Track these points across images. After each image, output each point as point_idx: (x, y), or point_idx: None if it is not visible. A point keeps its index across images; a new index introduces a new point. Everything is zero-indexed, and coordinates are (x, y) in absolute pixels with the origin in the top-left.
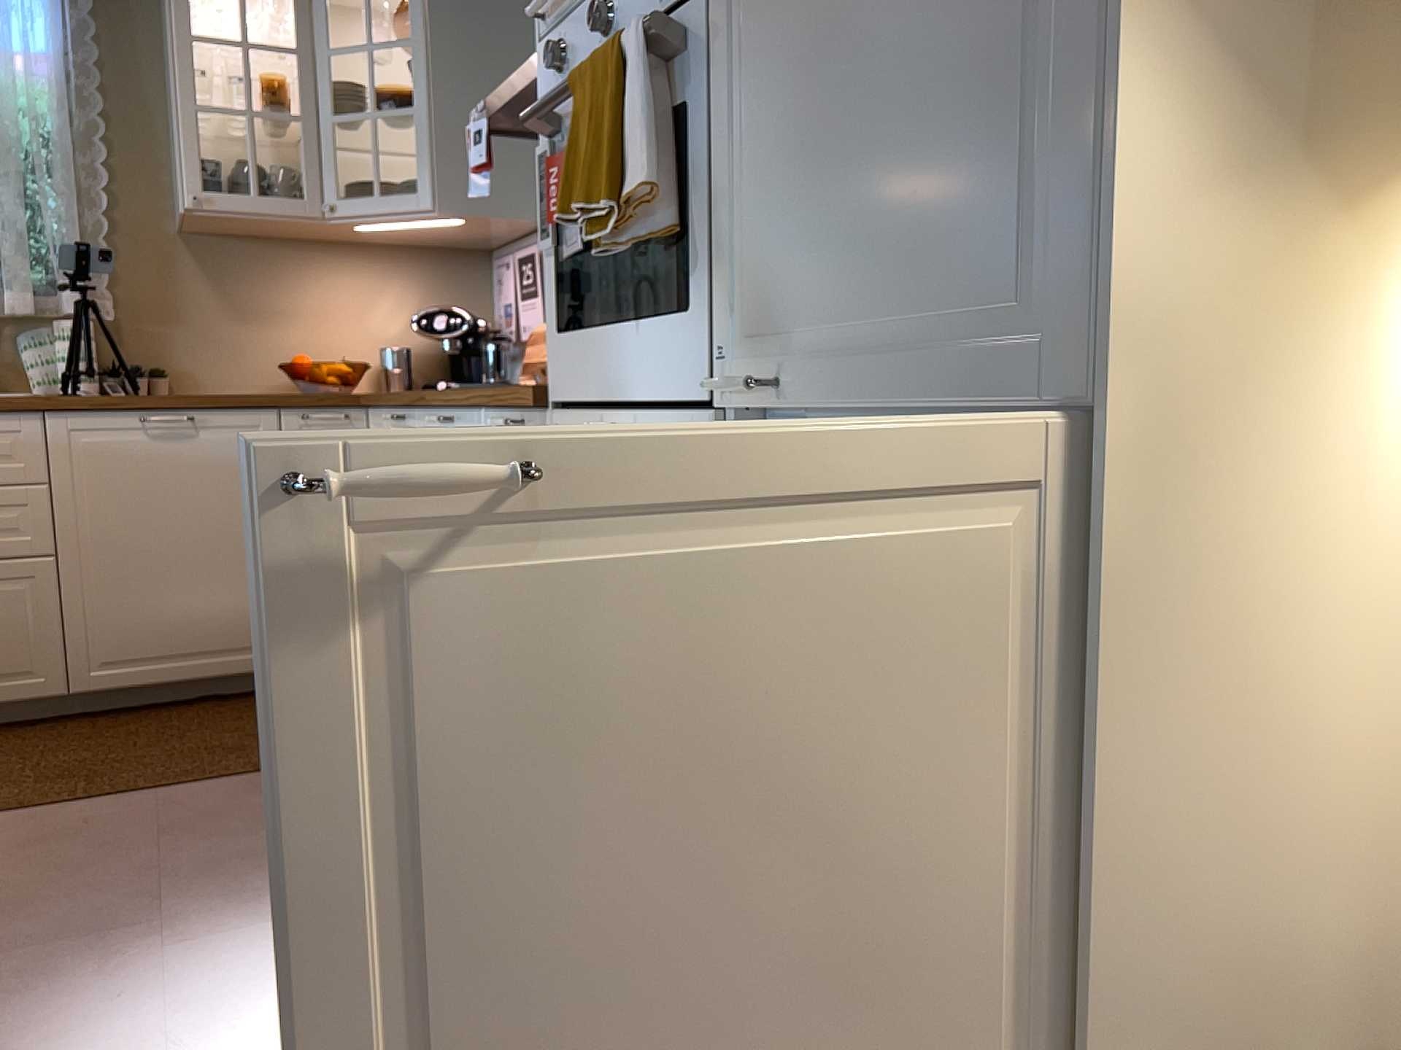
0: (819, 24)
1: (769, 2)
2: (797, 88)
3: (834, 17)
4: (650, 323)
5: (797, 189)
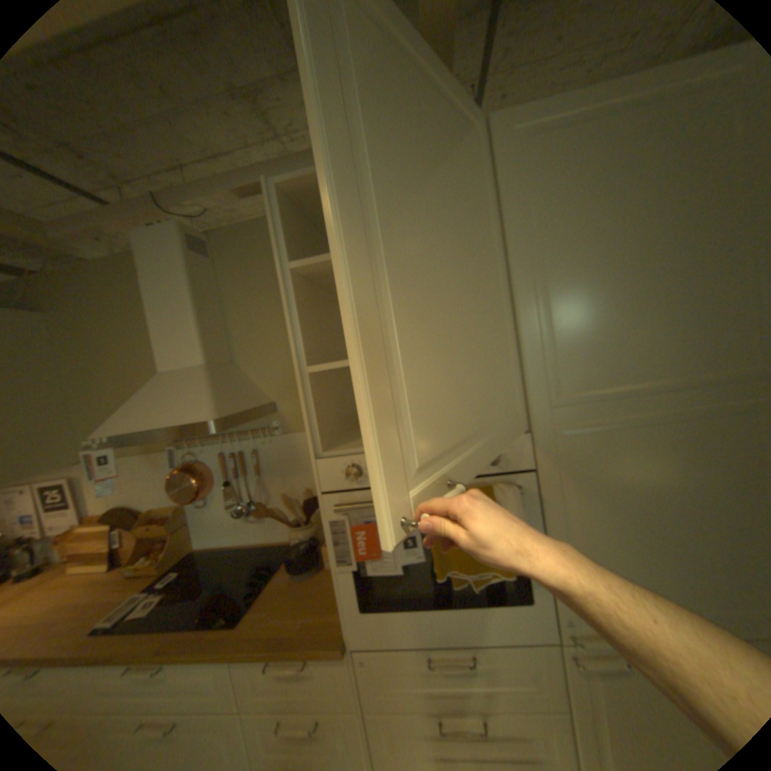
0: (631, 504)
1: (589, 488)
2: (616, 524)
3: (642, 503)
4: (479, 609)
5: (621, 561)
